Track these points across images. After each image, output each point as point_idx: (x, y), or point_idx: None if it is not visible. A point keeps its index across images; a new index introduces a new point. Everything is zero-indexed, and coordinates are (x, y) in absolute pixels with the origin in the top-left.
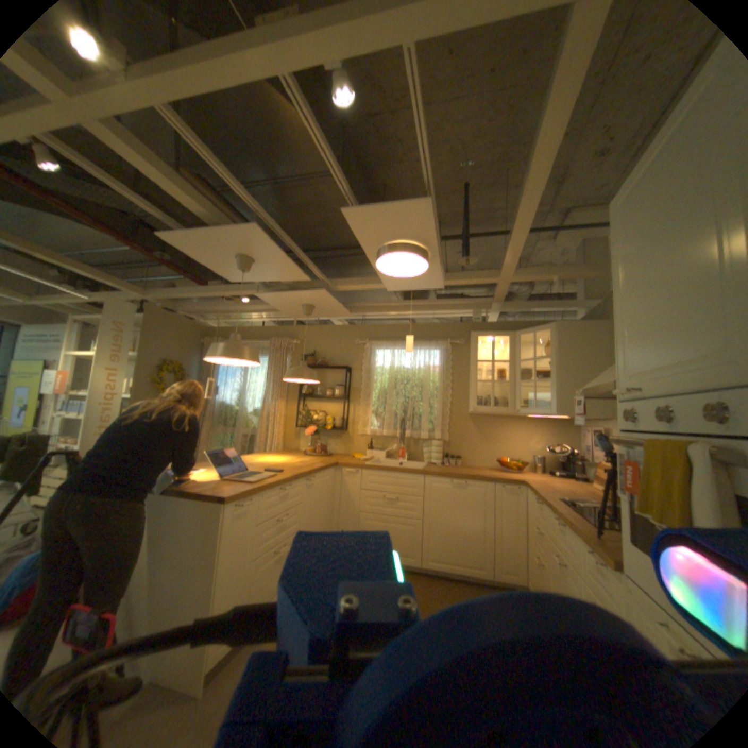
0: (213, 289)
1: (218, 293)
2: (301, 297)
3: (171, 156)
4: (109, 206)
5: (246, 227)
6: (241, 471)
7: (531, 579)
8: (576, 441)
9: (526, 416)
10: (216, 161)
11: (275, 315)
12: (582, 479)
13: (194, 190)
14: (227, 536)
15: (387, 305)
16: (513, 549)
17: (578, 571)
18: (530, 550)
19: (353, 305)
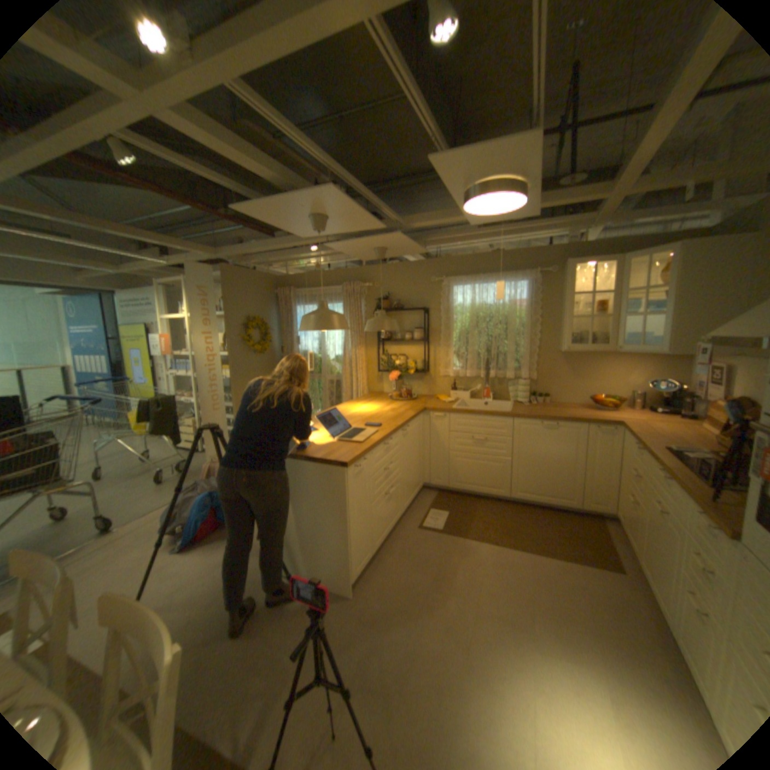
0: (280, 241)
1: (286, 245)
2: (373, 242)
3: (225, 109)
4: (167, 169)
5: (321, 190)
6: (345, 428)
7: (623, 511)
8: (688, 373)
9: (628, 349)
10: (286, 123)
11: (342, 257)
12: (690, 414)
13: (260, 154)
14: (351, 491)
15: (466, 234)
16: (605, 483)
17: (685, 524)
18: (624, 486)
19: (427, 239)
